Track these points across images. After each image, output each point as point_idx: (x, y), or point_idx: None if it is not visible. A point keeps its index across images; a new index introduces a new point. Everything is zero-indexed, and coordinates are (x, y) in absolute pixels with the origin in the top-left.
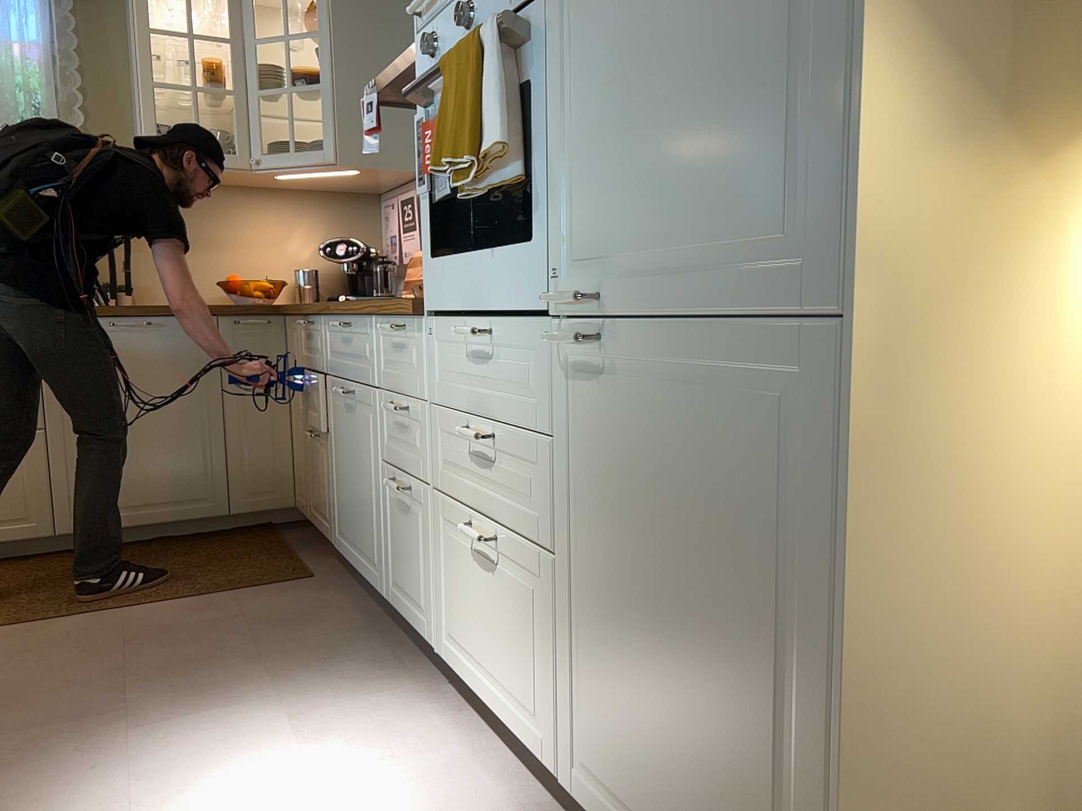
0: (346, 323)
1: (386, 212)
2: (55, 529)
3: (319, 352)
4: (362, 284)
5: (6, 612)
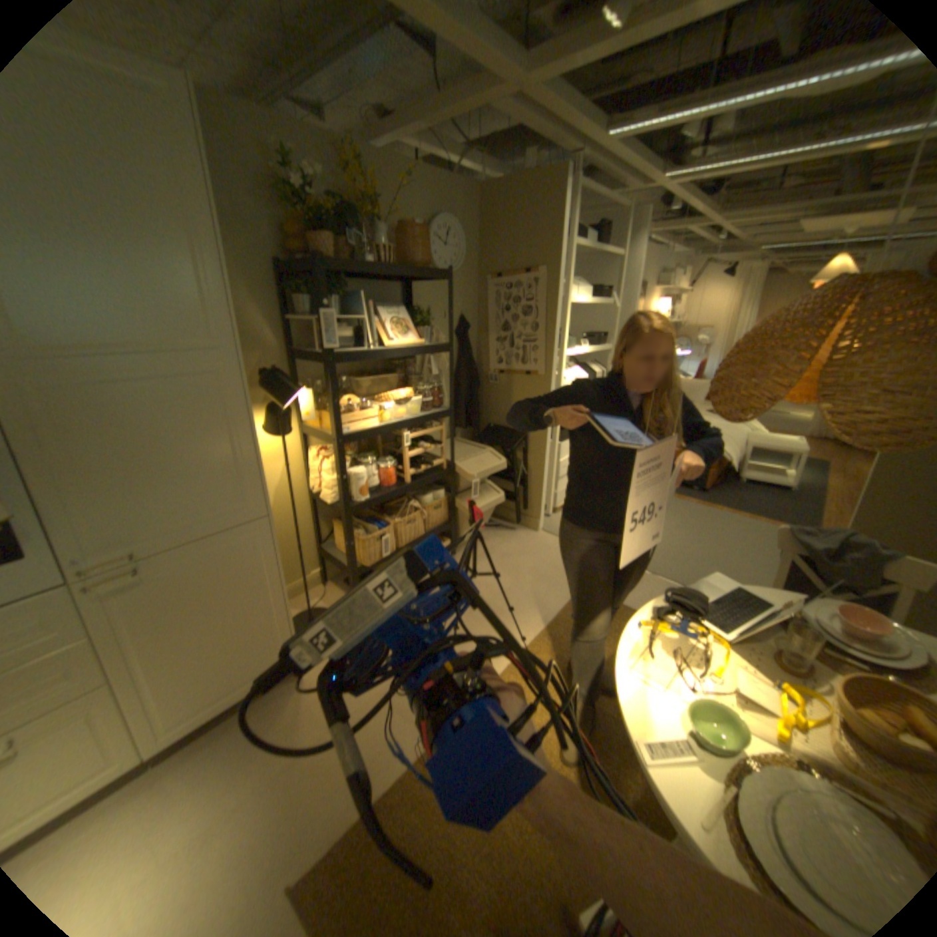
0: None
1: None
2: None
3: None
4: None
5: None
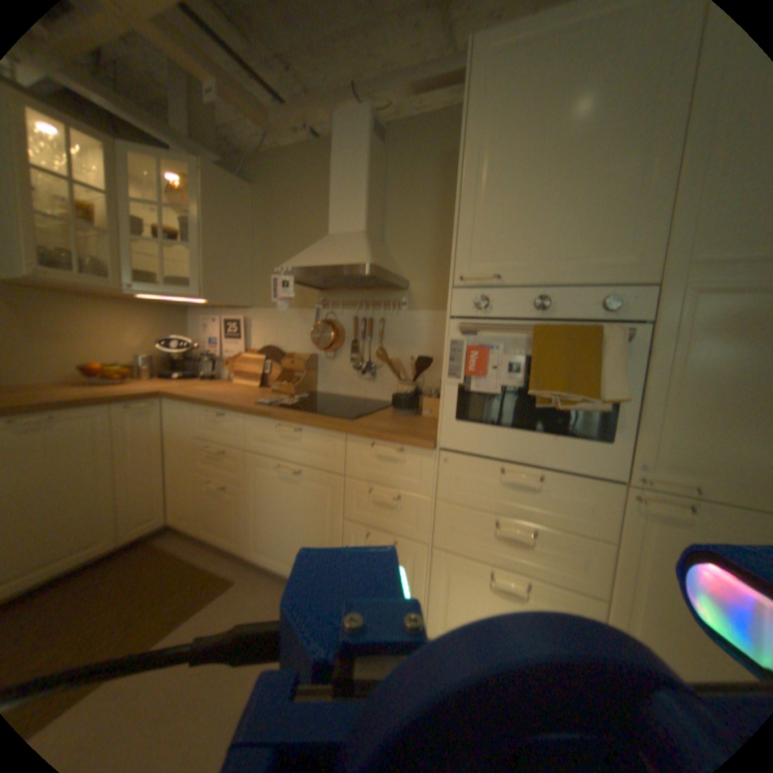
0: (296, 430)
1: (193, 321)
2: None
3: (230, 436)
4: (181, 367)
5: None
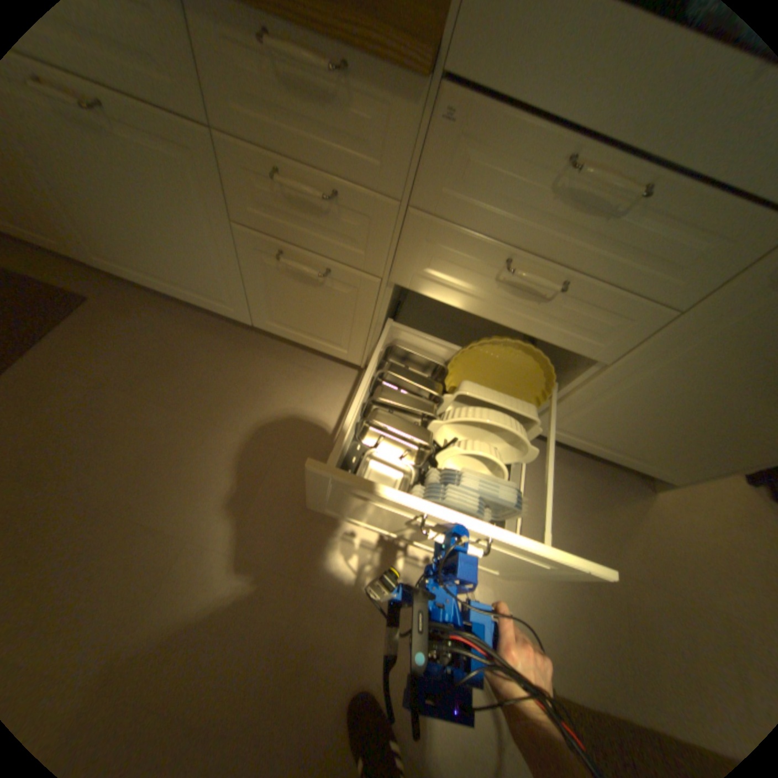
0: None
1: None
2: None
3: None
4: None
5: None
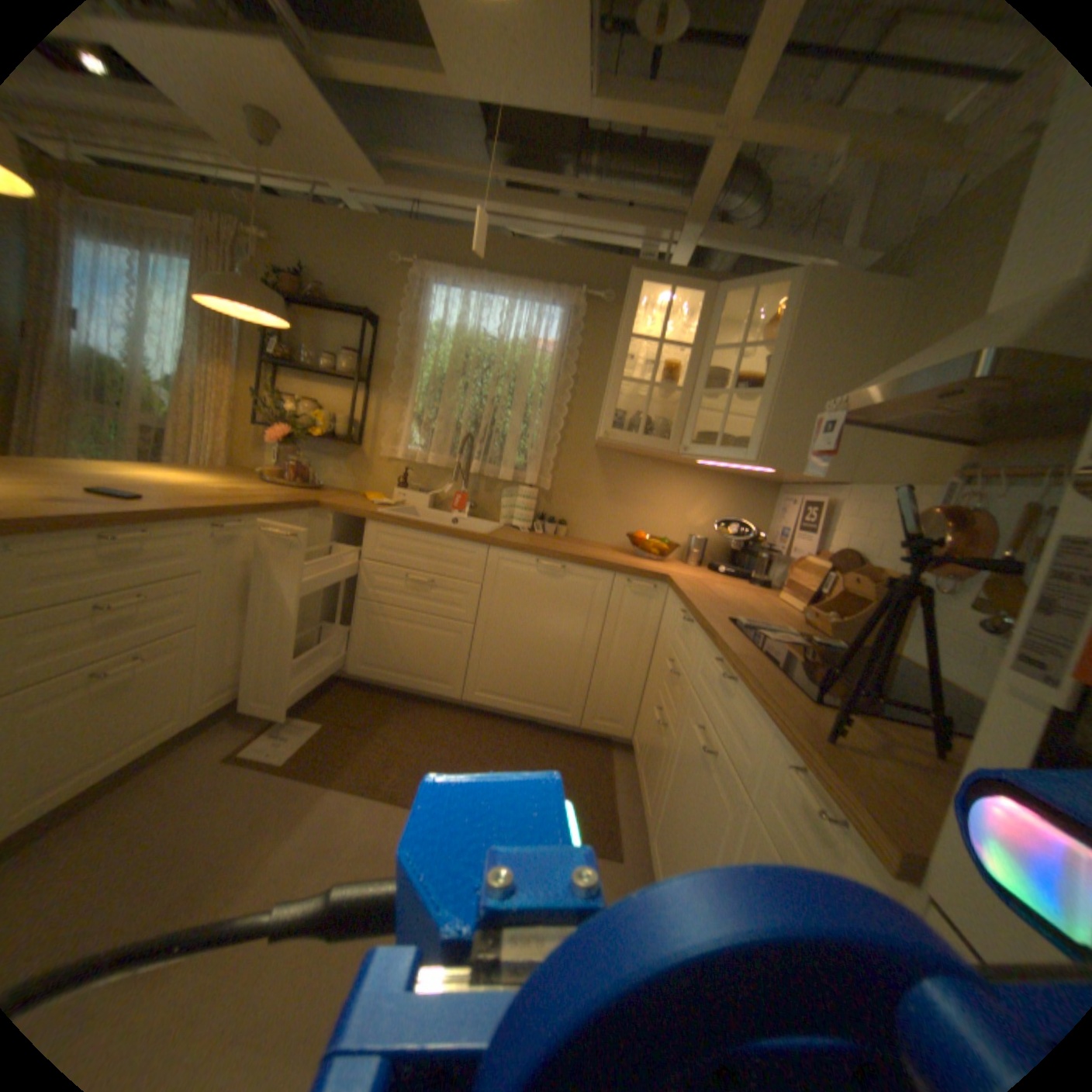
0: (731, 677)
1: (783, 504)
2: (462, 696)
3: (689, 656)
4: (742, 562)
5: (395, 776)
